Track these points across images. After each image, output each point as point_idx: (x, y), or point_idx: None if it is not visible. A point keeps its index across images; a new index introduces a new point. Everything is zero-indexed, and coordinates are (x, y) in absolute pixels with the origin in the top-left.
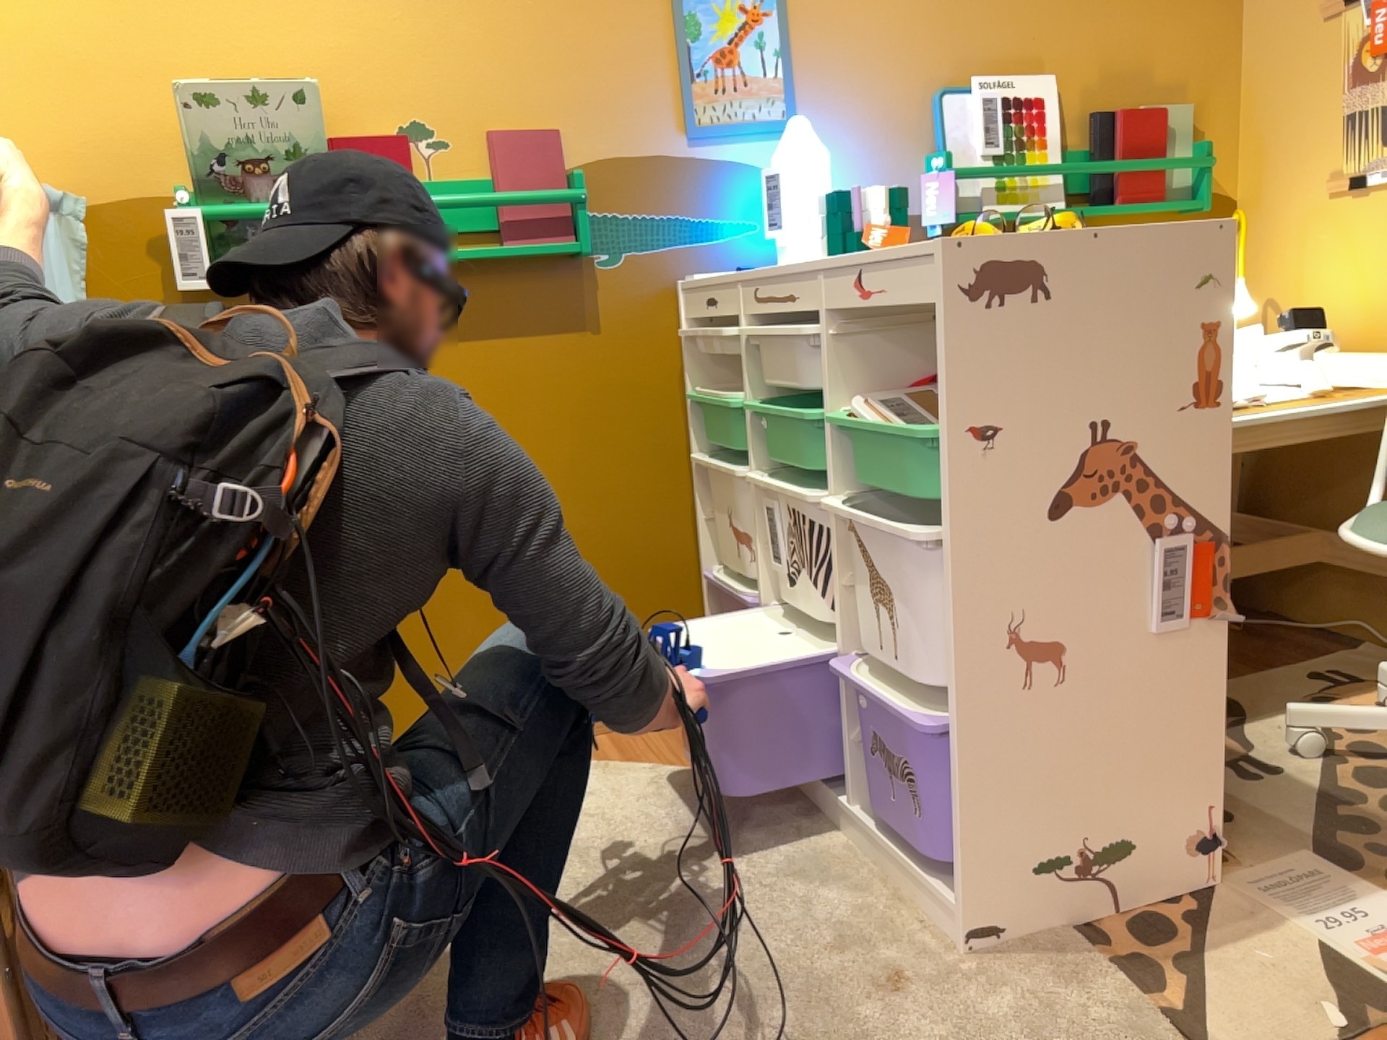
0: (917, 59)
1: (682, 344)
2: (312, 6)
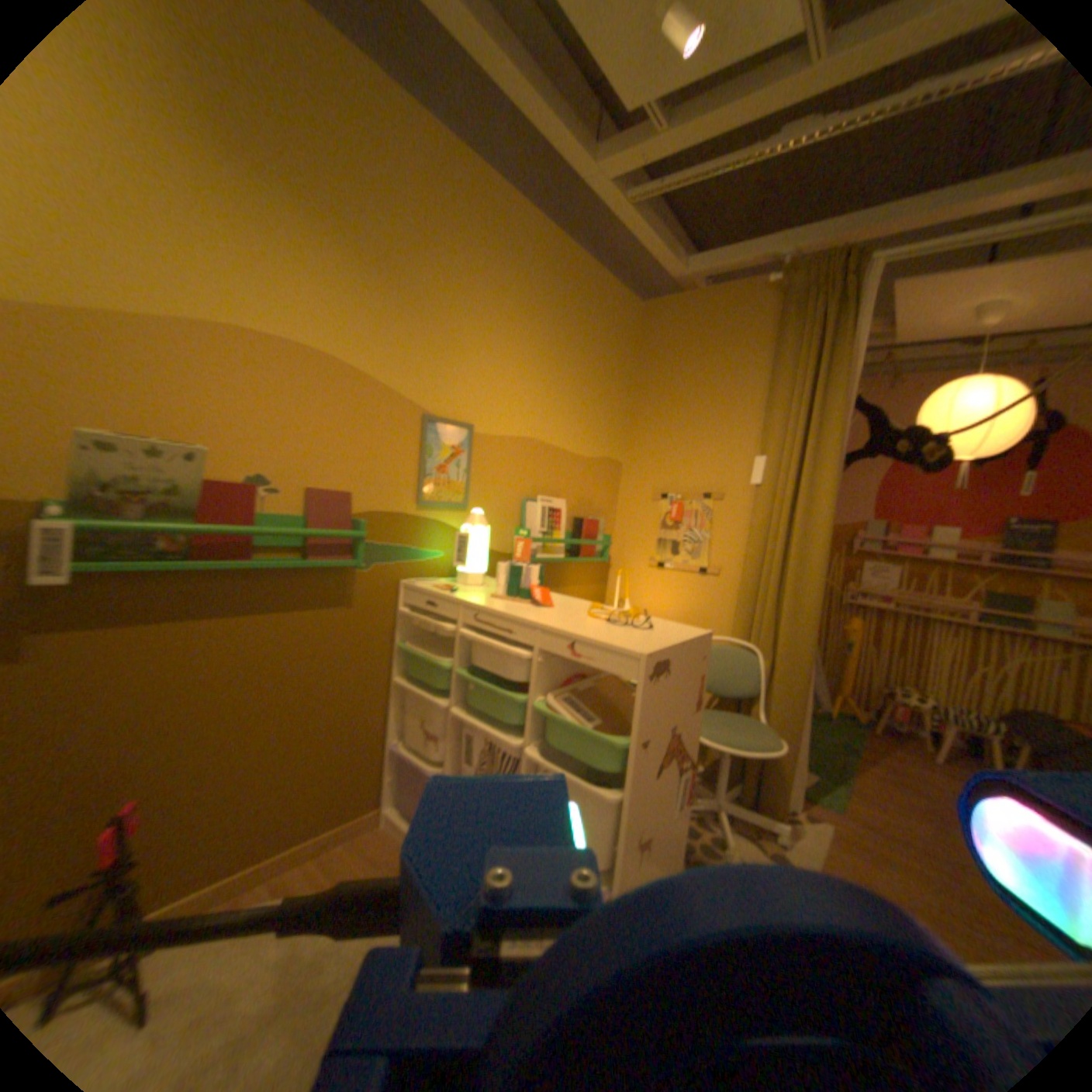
0: (519, 484)
1: (396, 617)
2: (199, 388)
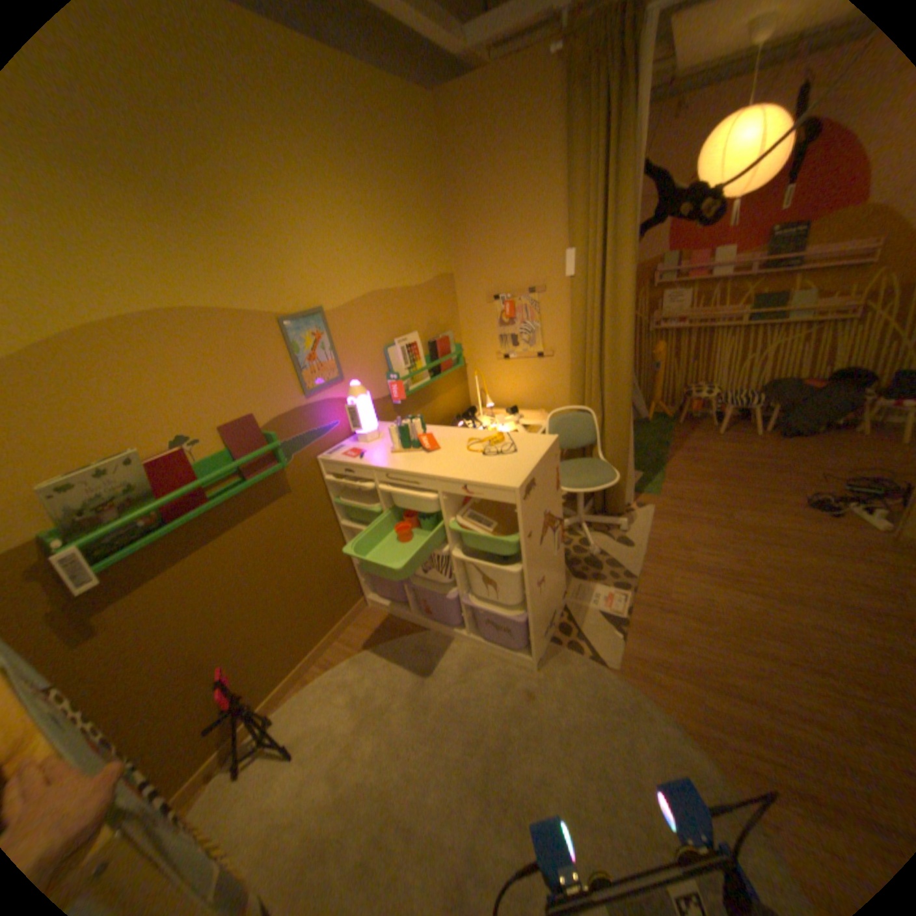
0: (375, 336)
1: (324, 482)
2: (90, 393)
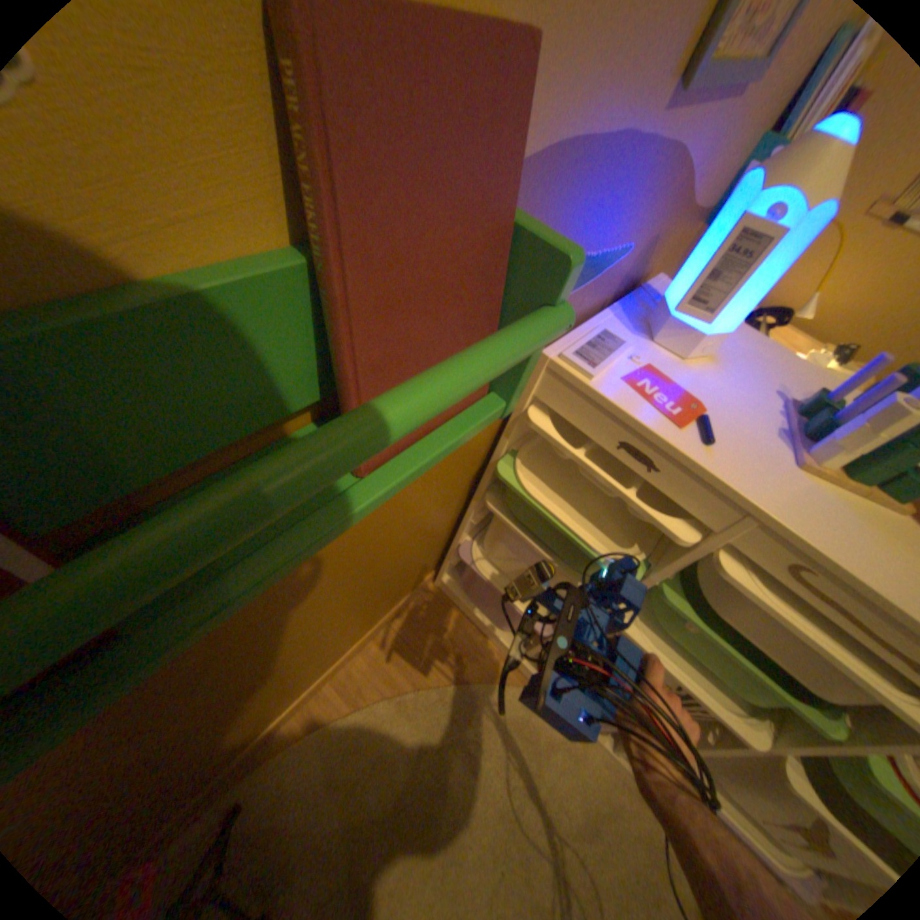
0: None
1: (512, 411)
2: None
